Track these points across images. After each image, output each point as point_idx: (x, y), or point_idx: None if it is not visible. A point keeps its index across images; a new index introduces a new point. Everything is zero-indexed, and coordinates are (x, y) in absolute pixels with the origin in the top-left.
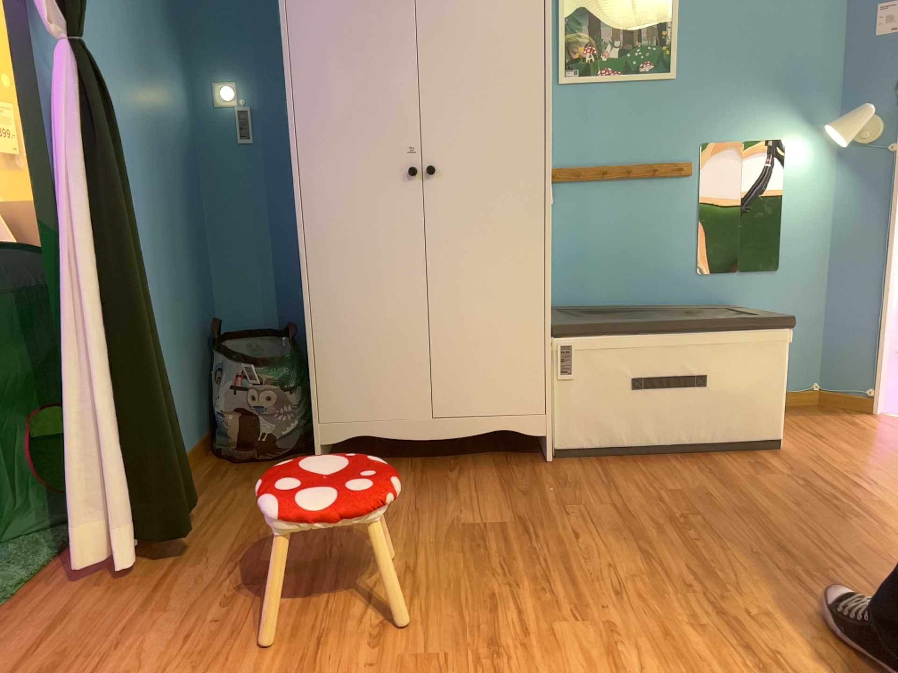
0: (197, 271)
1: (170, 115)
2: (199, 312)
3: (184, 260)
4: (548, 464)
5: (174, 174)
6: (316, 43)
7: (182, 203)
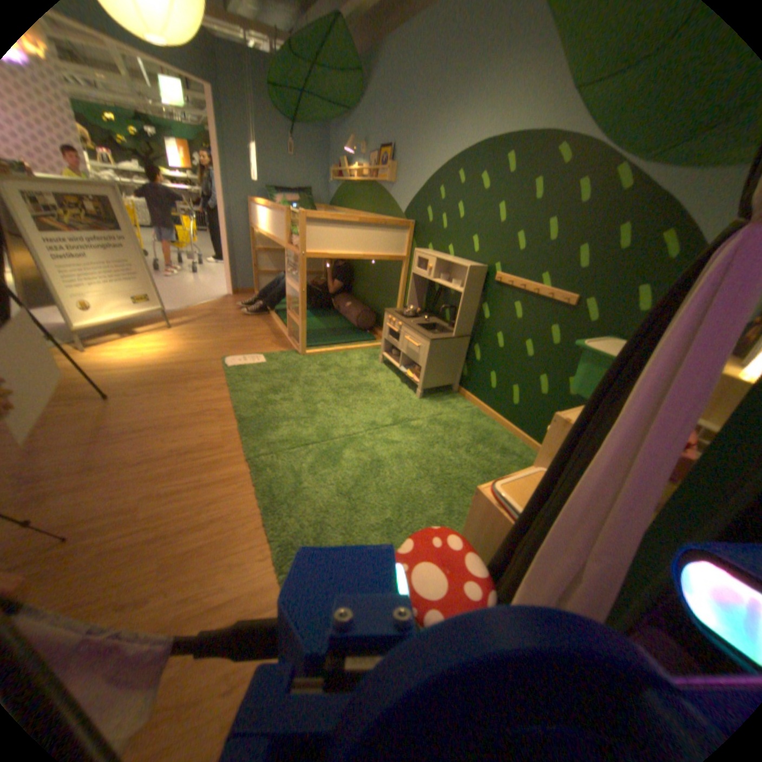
0: None
1: None
2: None
3: None
4: None
5: None
6: None
7: None
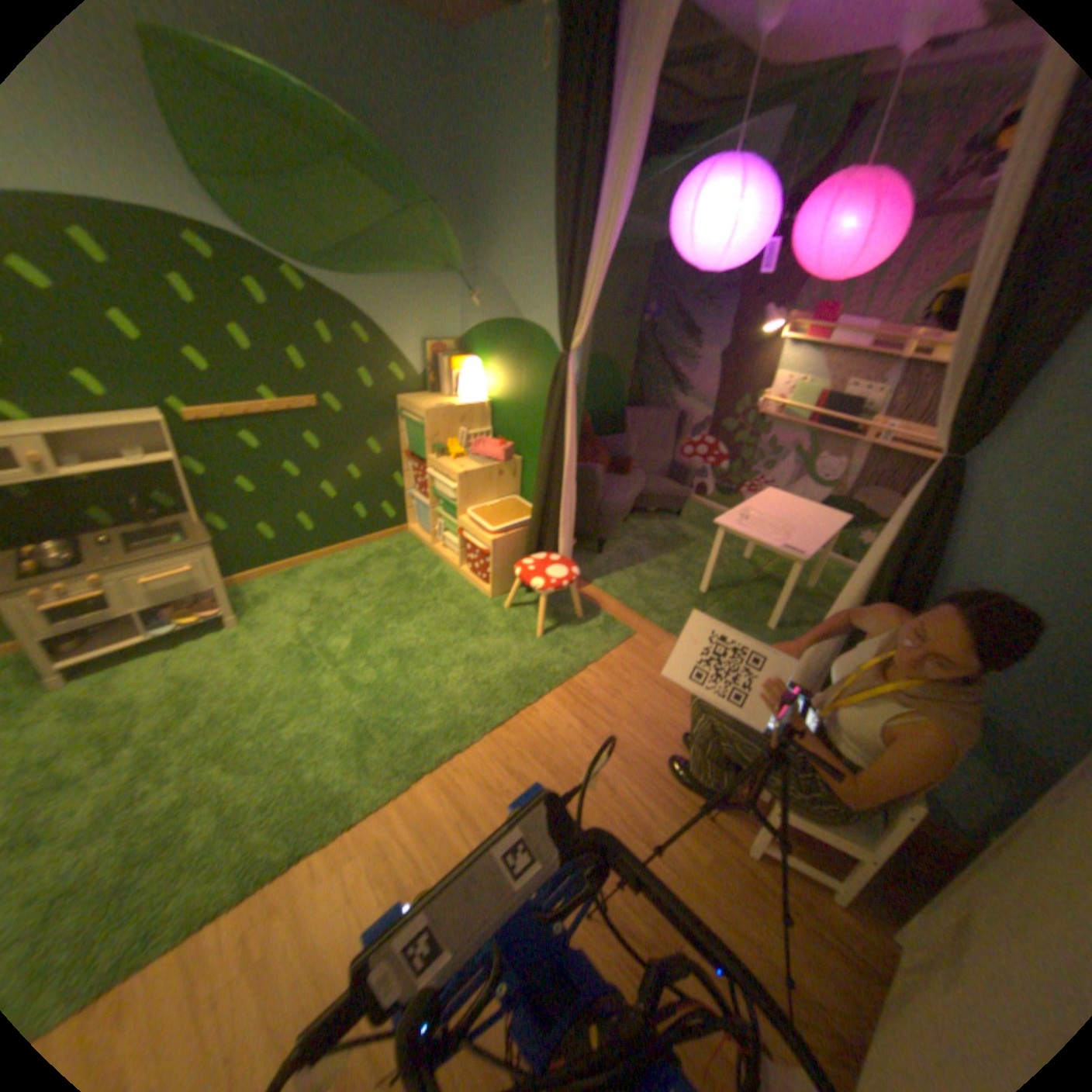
0: None
1: None
2: None
3: None
4: None
5: None
6: None
7: None
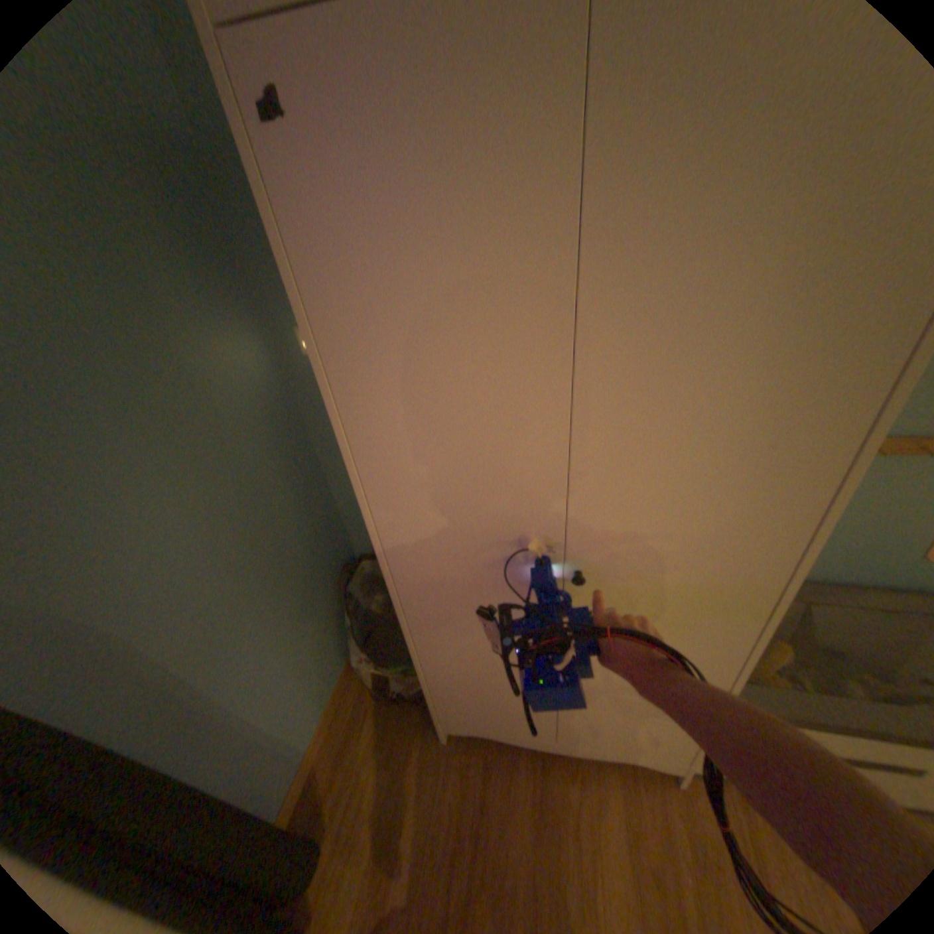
0: (316, 532)
1: (237, 402)
2: (325, 567)
3: (296, 543)
4: (684, 792)
5: (259, 470)
6: (386, 394)
7: (279, 490)
